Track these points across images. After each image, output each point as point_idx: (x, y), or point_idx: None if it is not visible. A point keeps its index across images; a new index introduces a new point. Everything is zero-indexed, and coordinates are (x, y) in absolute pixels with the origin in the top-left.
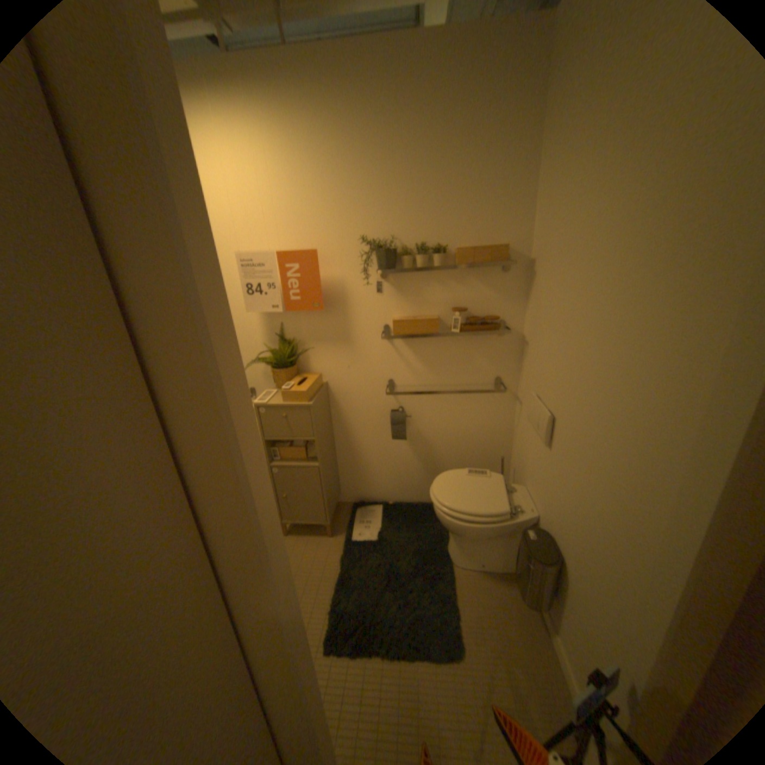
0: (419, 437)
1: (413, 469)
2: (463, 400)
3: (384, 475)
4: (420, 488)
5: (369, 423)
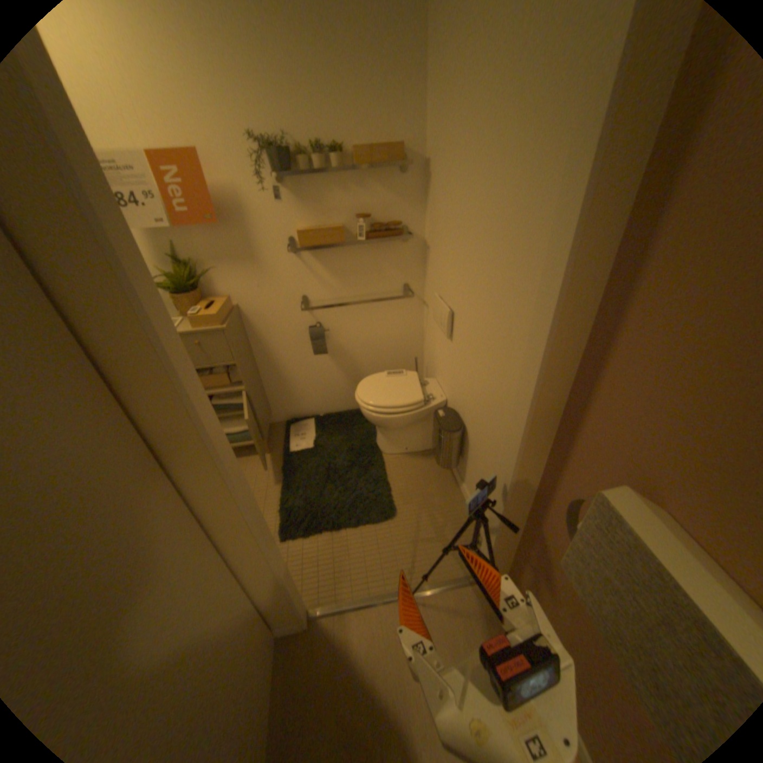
0: (339, 350)
1: (338, 381)
2: (376, 310)
3: (311, 391)
4: (346, 397)
5: (289, 343)
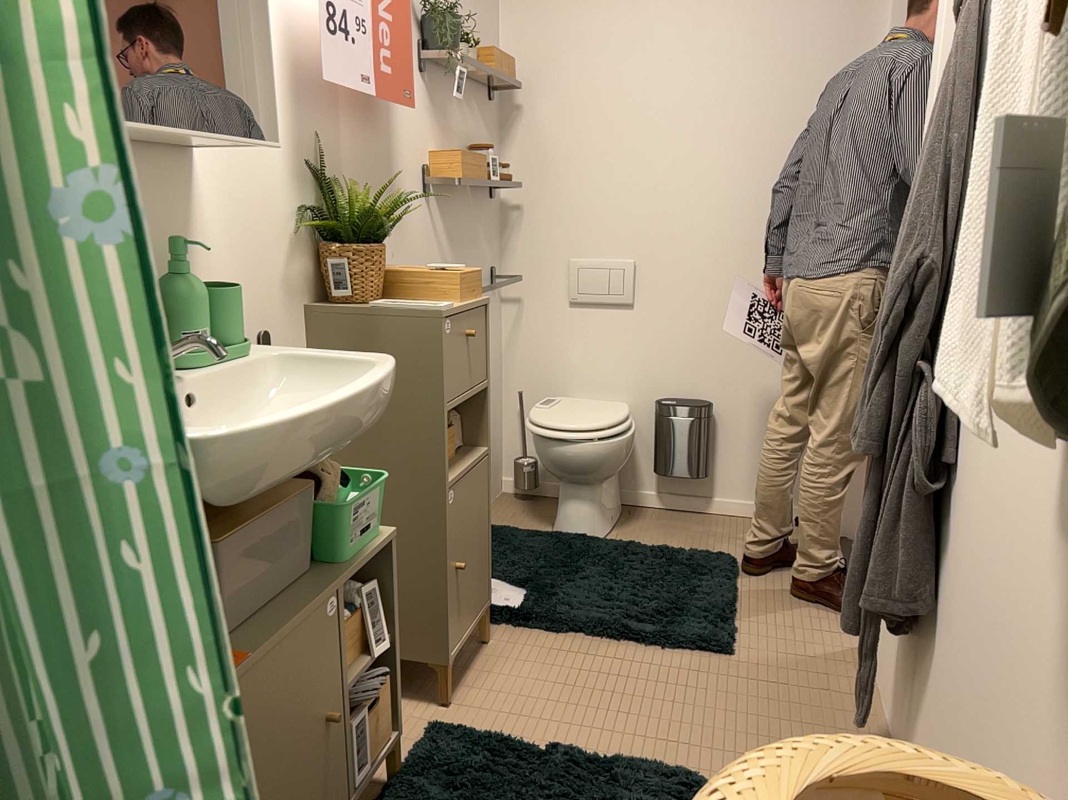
0: None
1: None
2: None
3: None
4: None
5: None
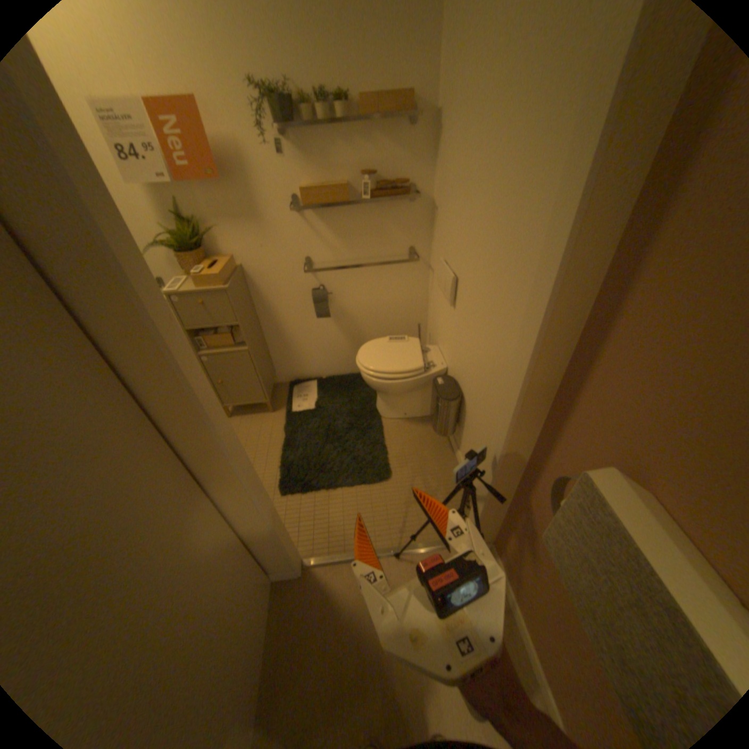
0: (342, 313)
1: (341, 345)
2: (380, 273)
3: (314, 354)
4: (349, 361)
5: (293, 305)
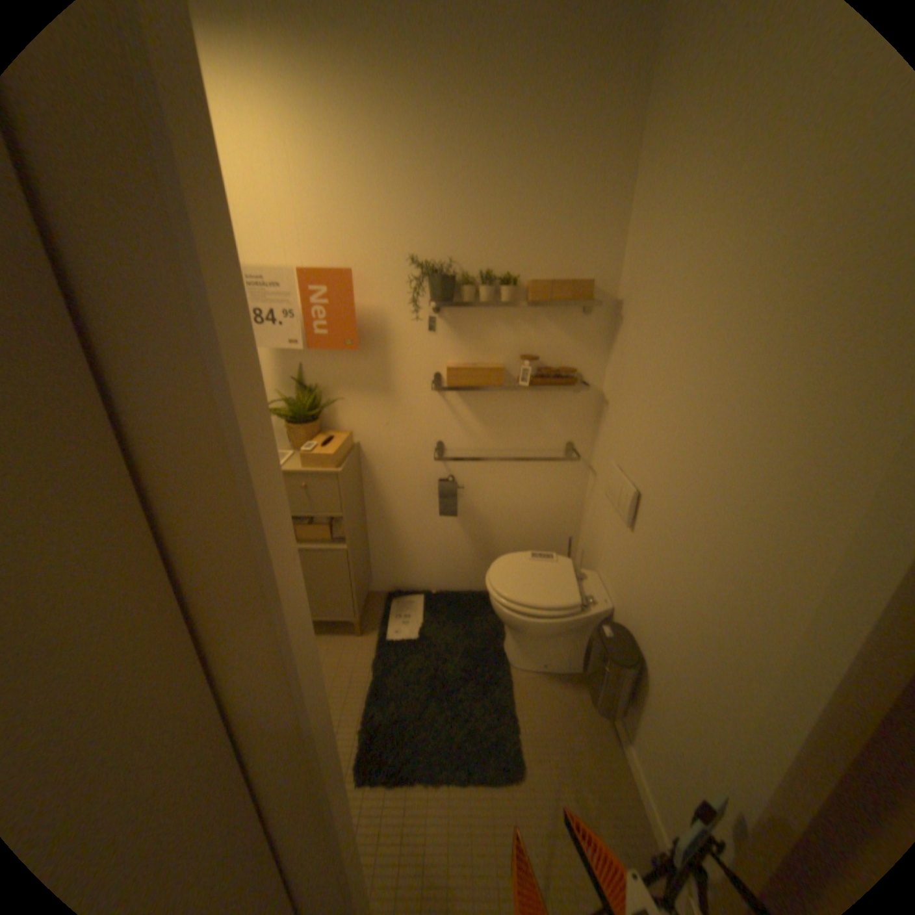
0: (471, 512)
1: (463, 551)
2: (526, 469)
3: (426, 558)
4: (469, 573)
5: (410, 495)
